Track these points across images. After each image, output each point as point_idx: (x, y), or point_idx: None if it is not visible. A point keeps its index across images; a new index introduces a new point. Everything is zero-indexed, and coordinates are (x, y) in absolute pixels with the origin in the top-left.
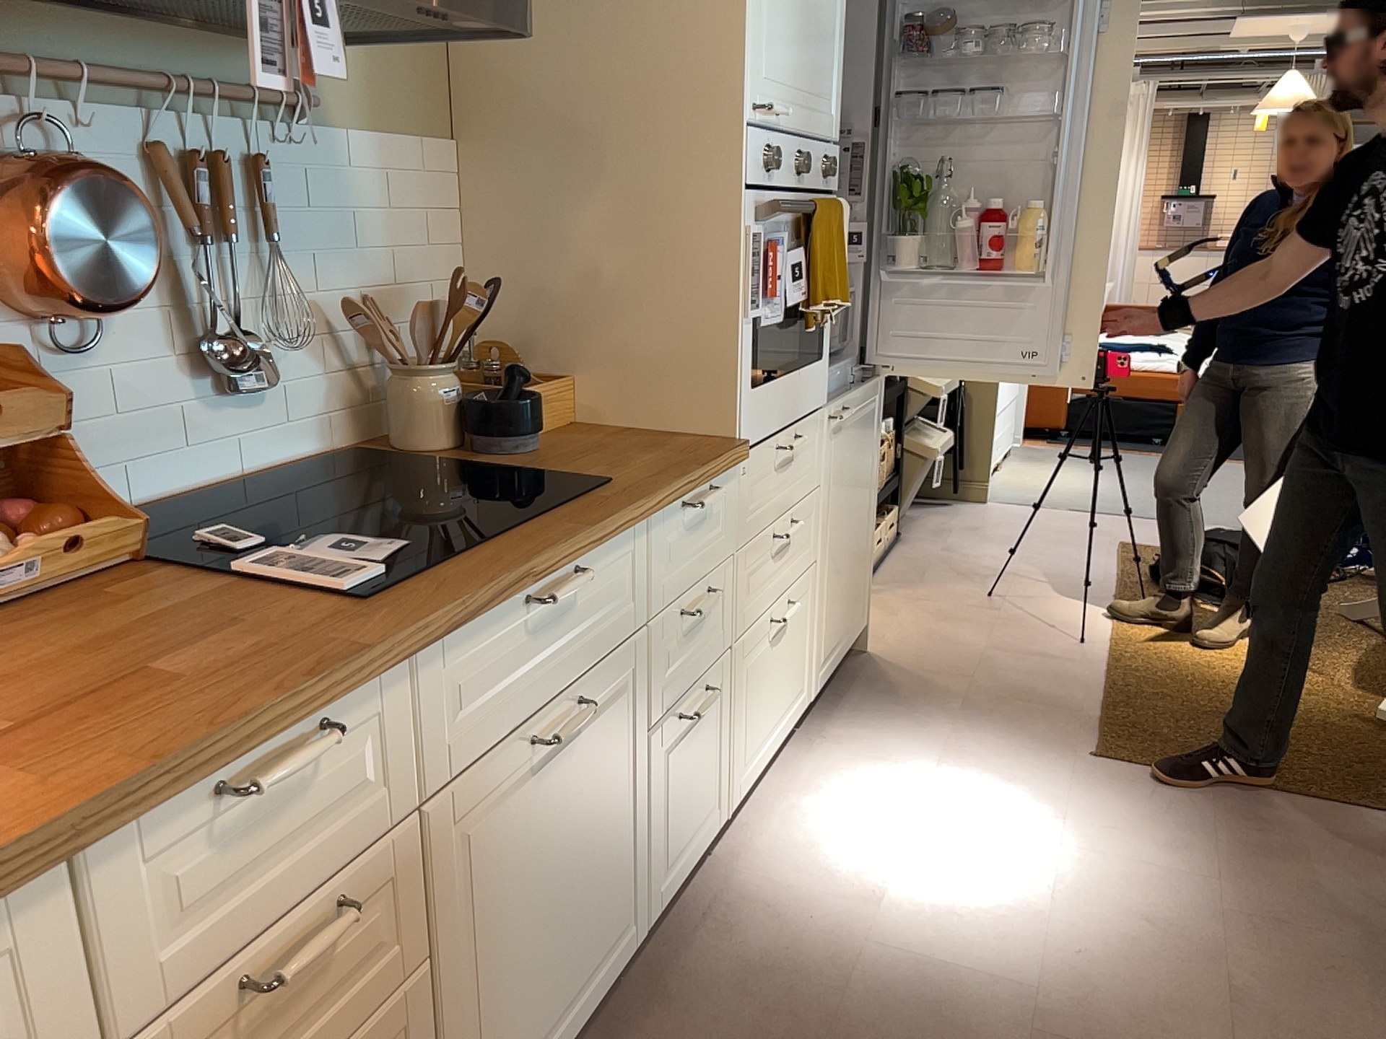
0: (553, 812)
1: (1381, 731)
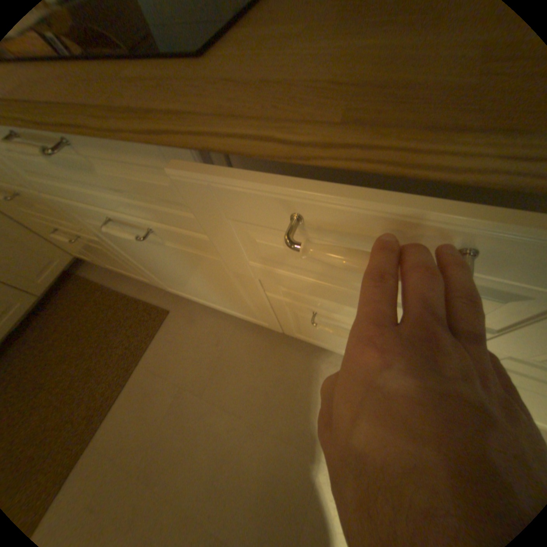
0: (162, 257)
1: None
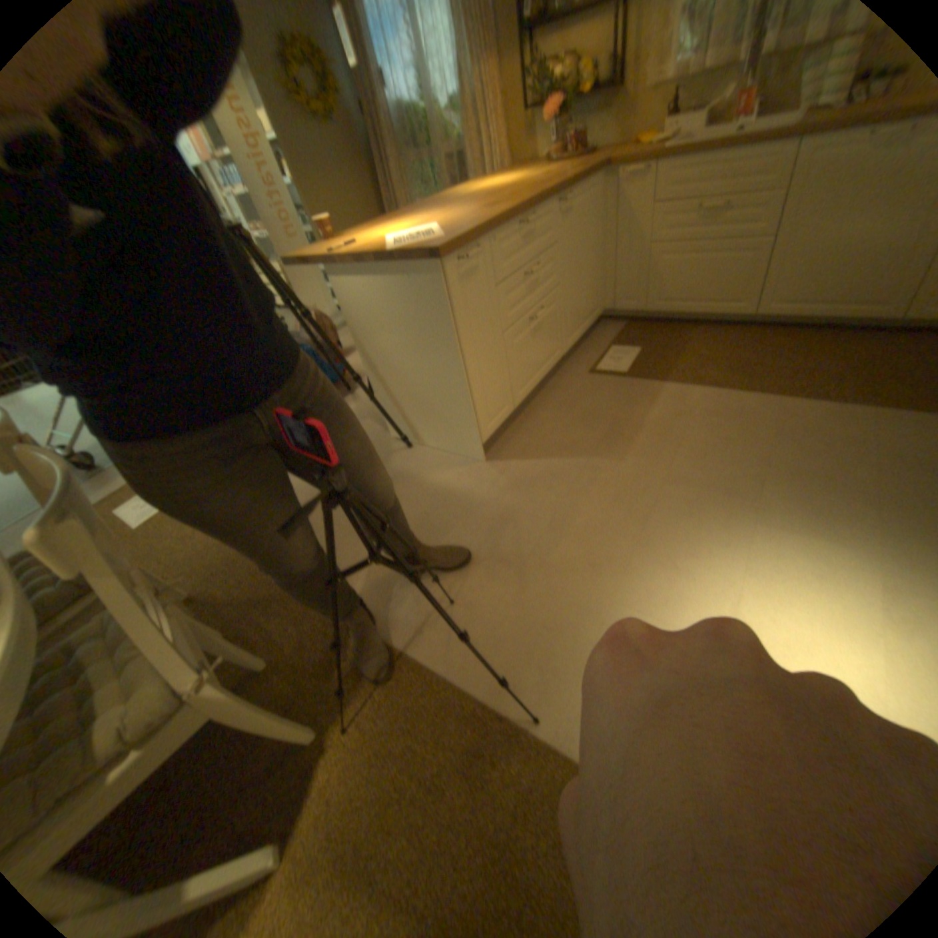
0: None
1: (298, 835)
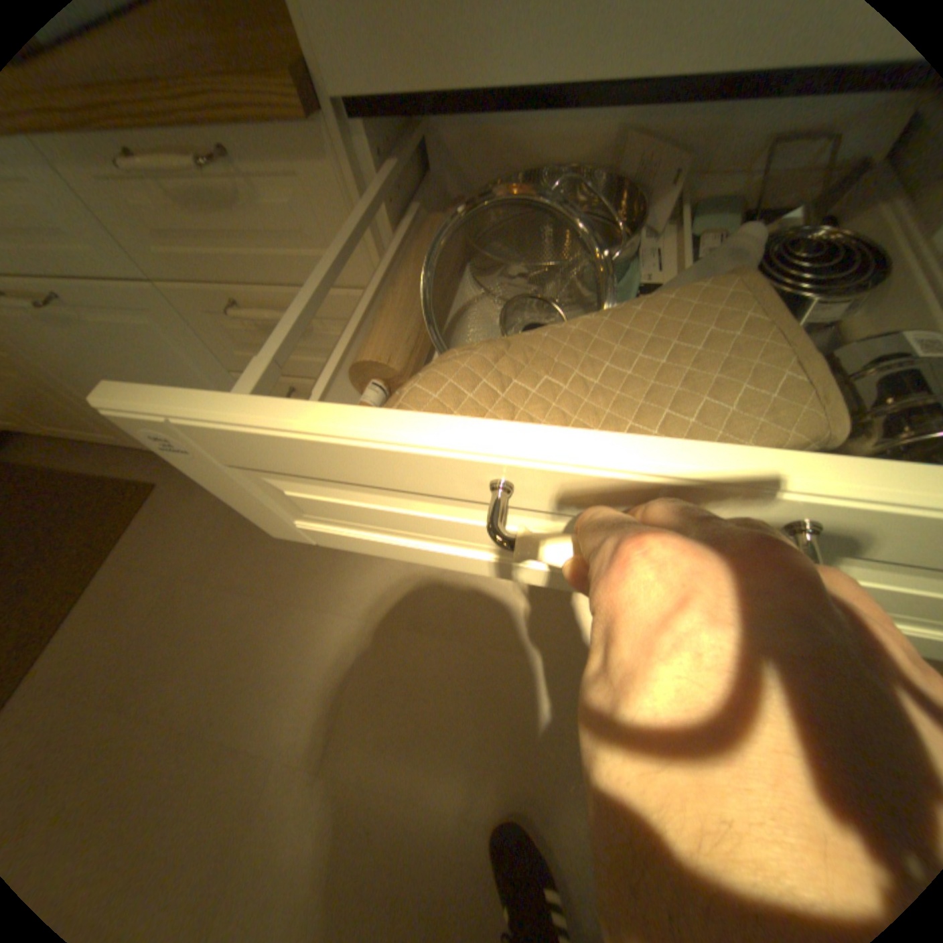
0: (94, 355)
1: None
